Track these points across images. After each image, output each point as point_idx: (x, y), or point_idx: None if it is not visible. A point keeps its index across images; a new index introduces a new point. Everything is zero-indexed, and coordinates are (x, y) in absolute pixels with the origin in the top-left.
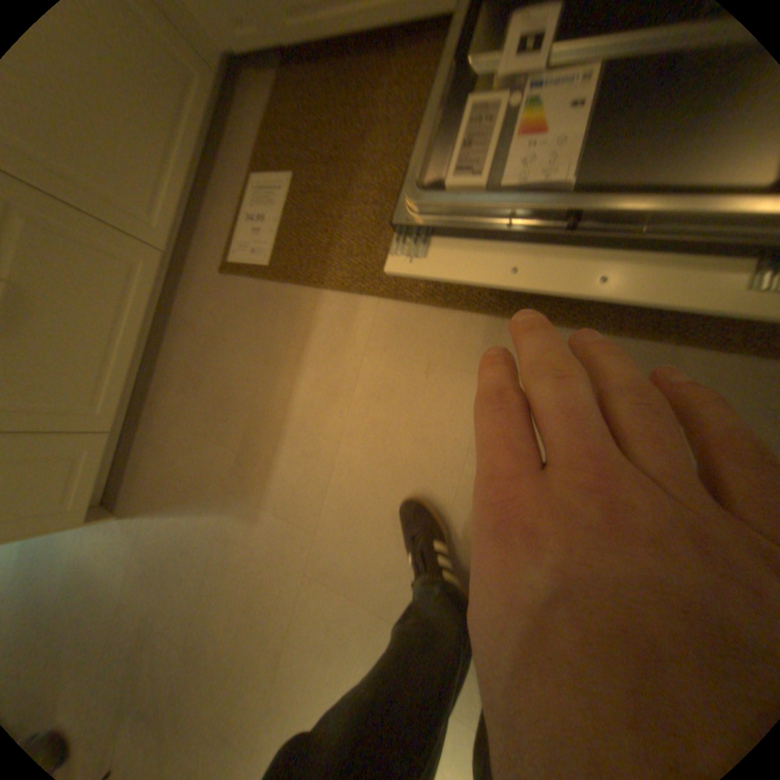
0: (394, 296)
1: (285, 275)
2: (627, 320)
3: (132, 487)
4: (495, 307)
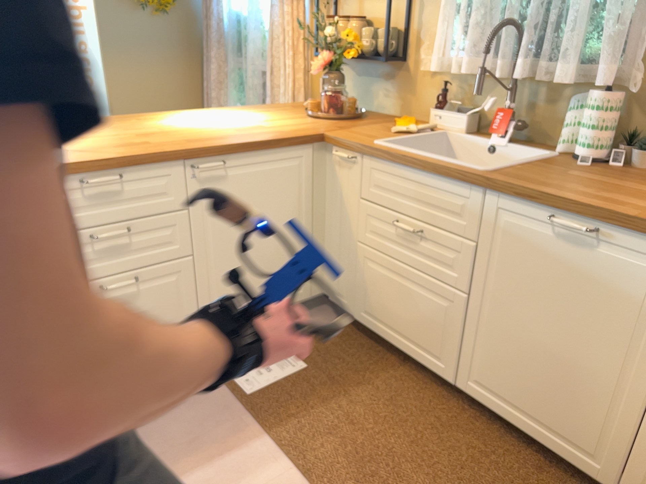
0: (304, 475)
1: (252, 408)
2: None
3: None
4: None
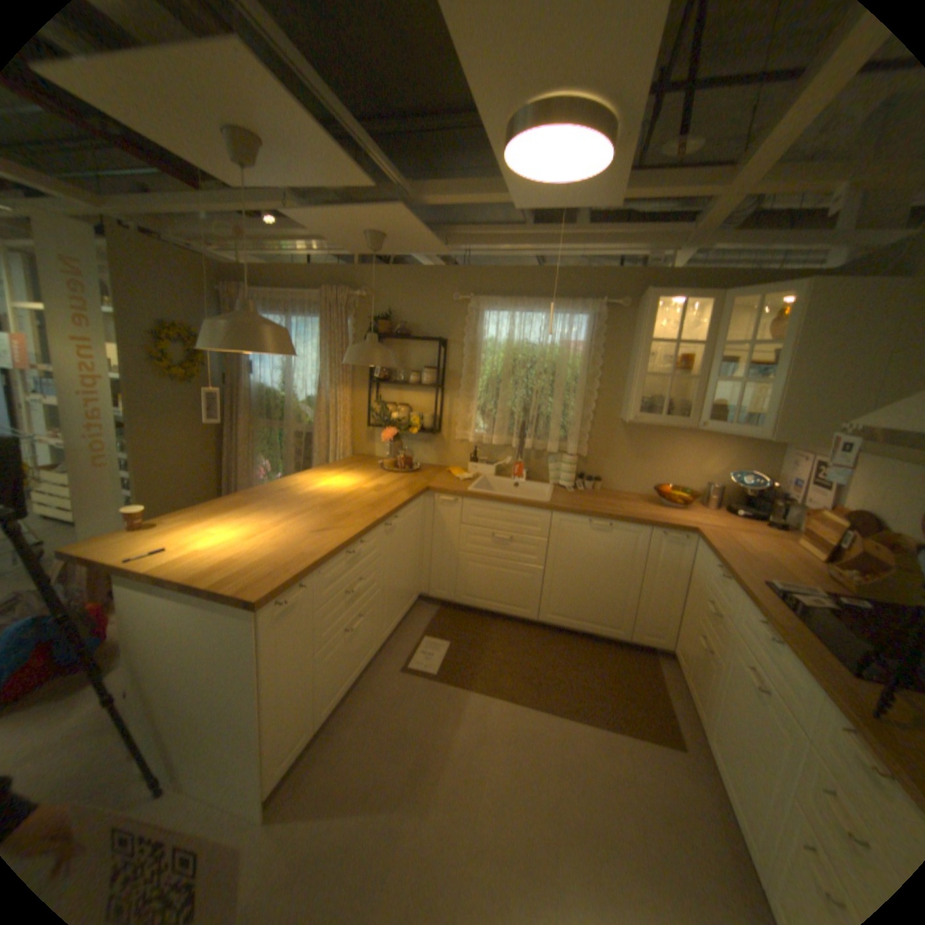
0: (510, 702)
1: (447, 682)
2: (610, 727)
3: (288, 797)
4: (559, 715)
